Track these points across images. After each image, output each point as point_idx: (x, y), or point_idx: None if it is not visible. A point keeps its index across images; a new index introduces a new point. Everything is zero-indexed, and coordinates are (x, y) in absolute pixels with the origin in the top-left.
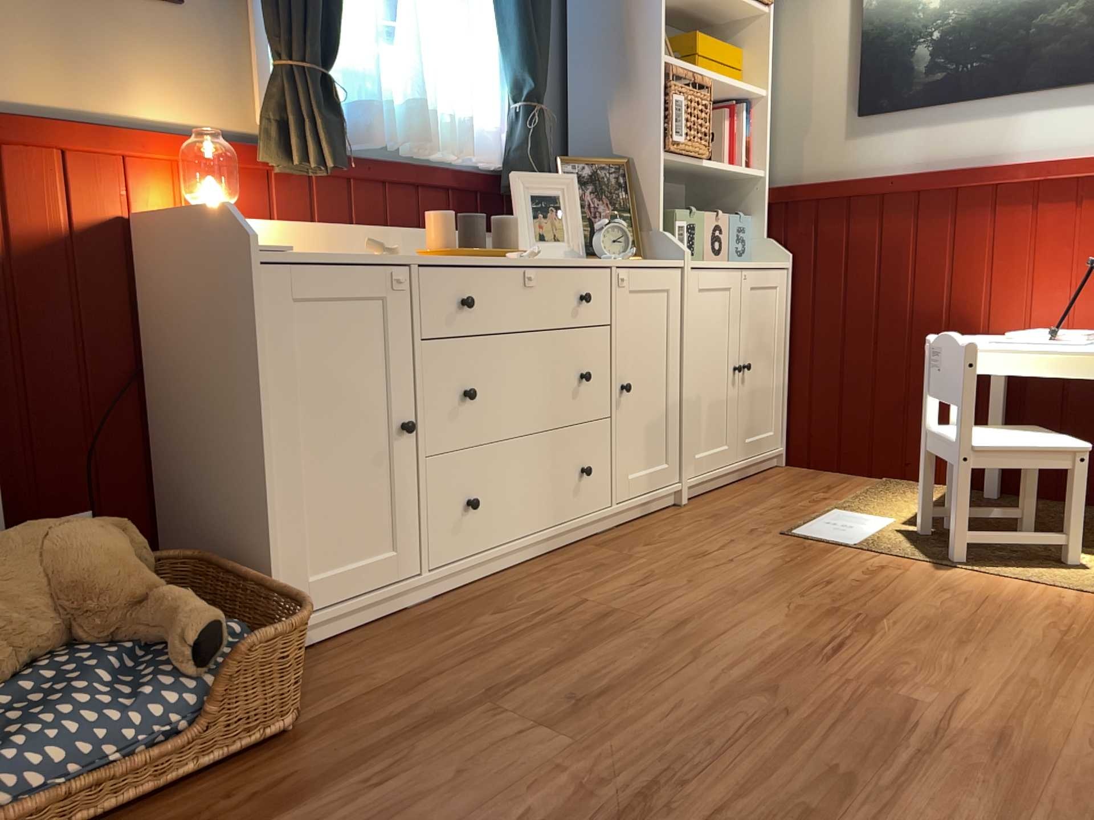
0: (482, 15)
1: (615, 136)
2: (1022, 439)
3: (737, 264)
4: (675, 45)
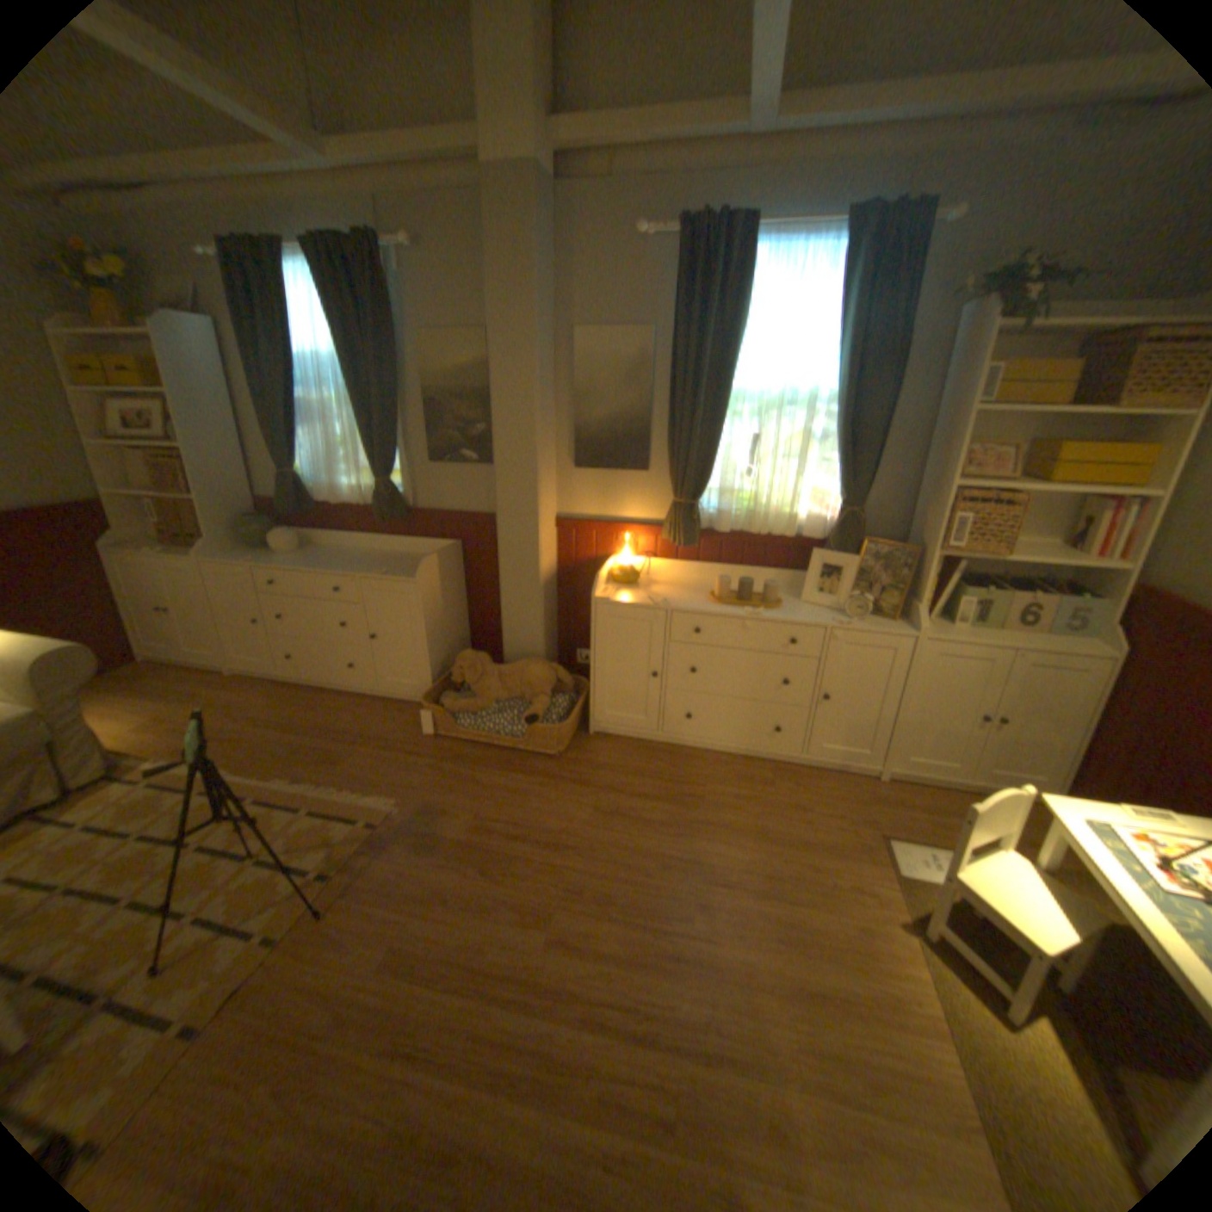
0: (830, 448)
1: (925, 528)
2: (1023, 910)
3: (1018, 644)
4: (1048, 447)
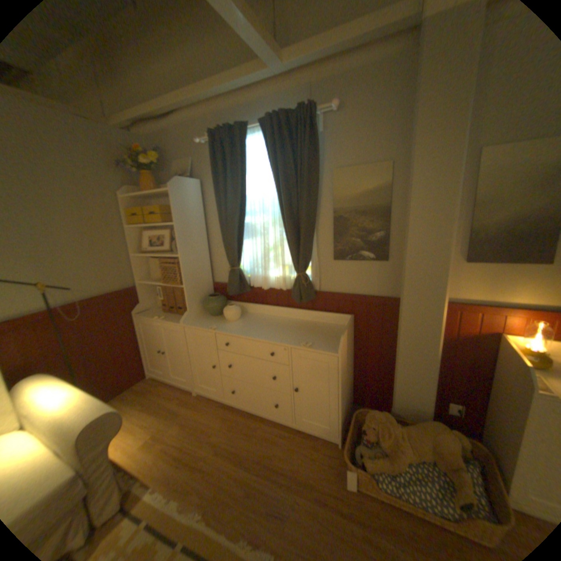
0: None
1: None
2: None
3: None
4: None
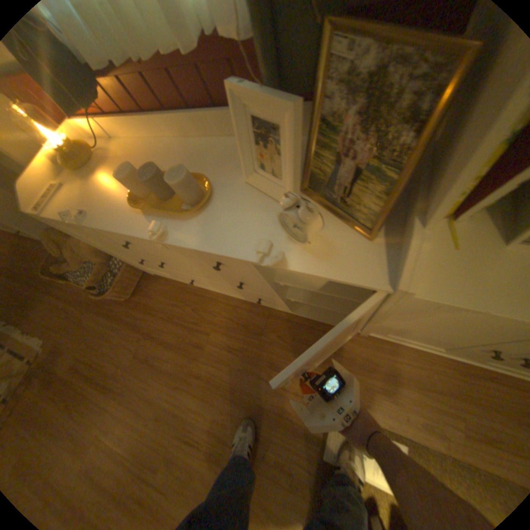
0: None
1: None
2: None
3: None
4: None
